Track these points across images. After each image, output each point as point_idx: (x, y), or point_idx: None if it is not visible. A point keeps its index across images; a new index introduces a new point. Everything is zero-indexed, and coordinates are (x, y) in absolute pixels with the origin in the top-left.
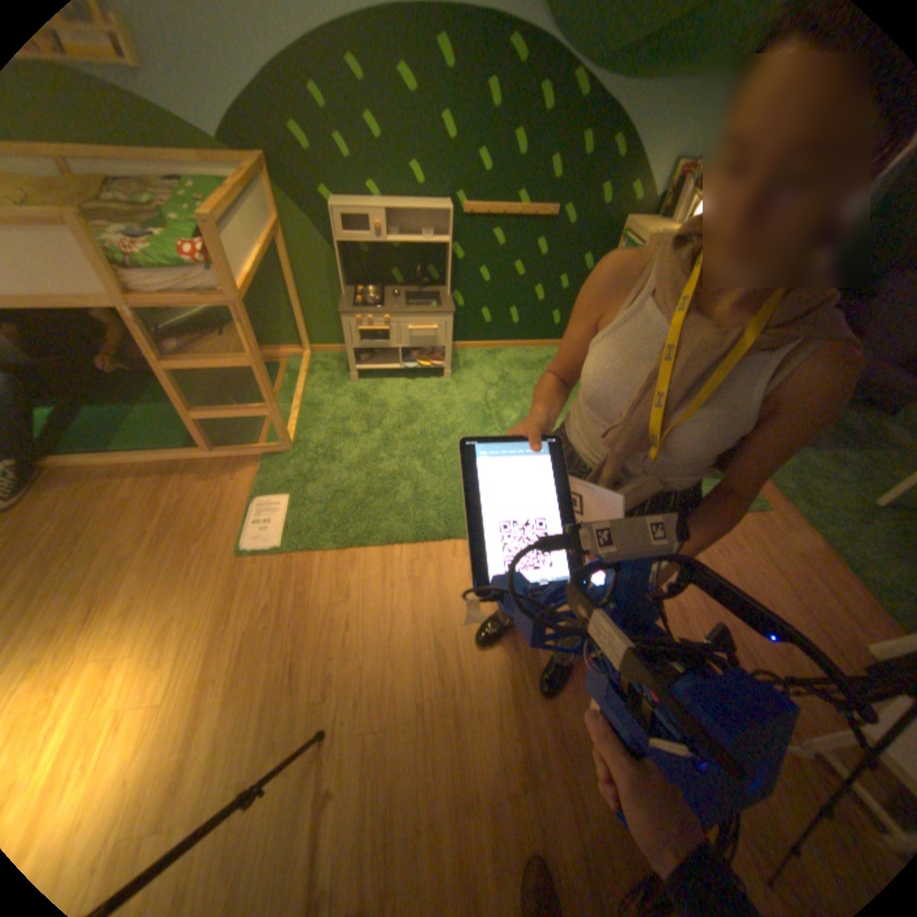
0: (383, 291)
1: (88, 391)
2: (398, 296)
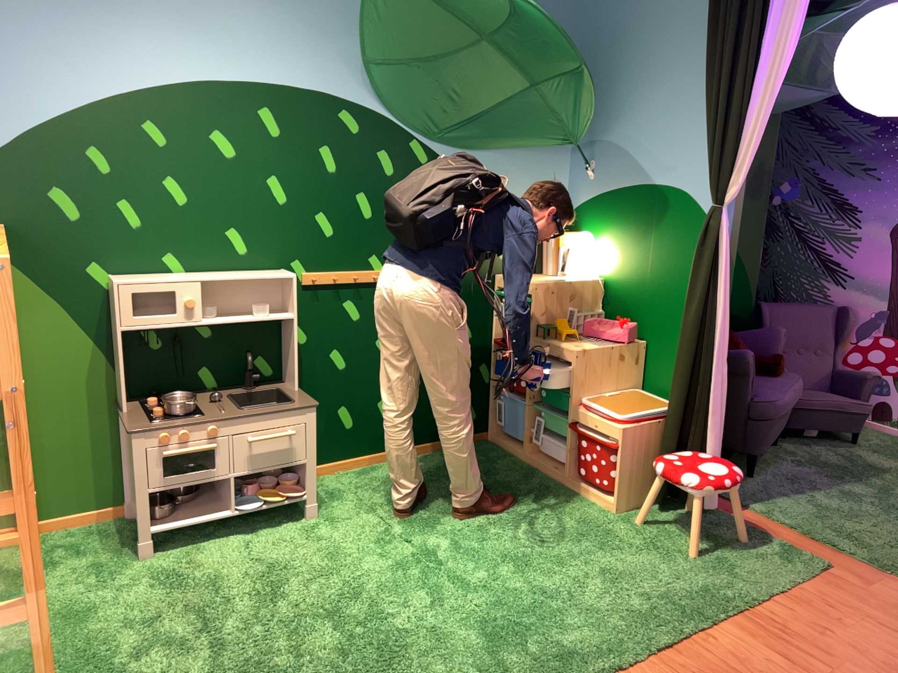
0: (194, 397)
1: None
2: (224, 398)
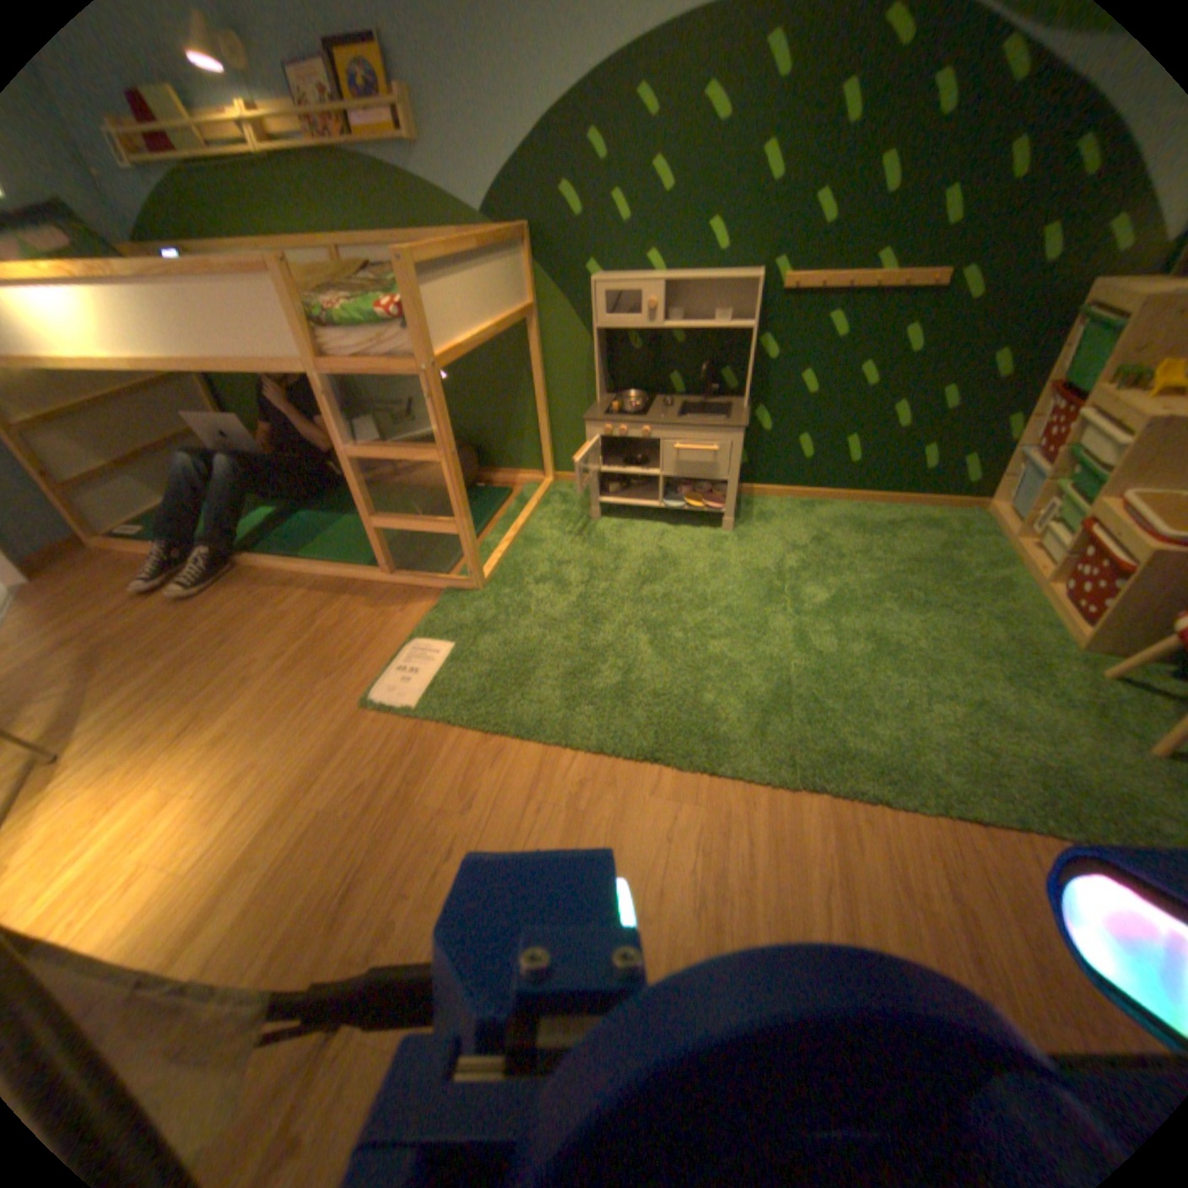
0: (652, 397)
1: (311, 495)
2: (670, 403)
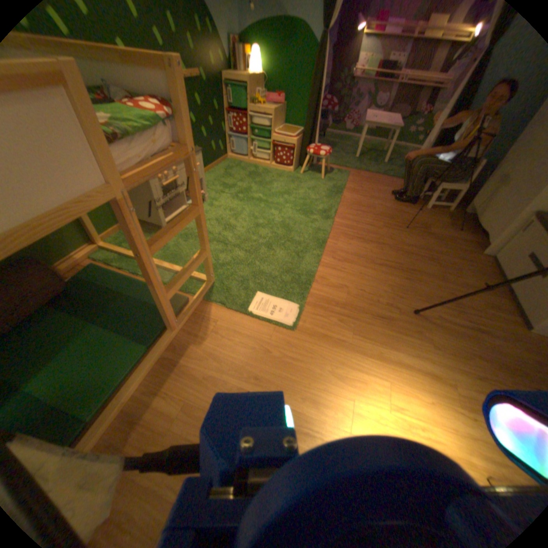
0: None
1: None
2: None
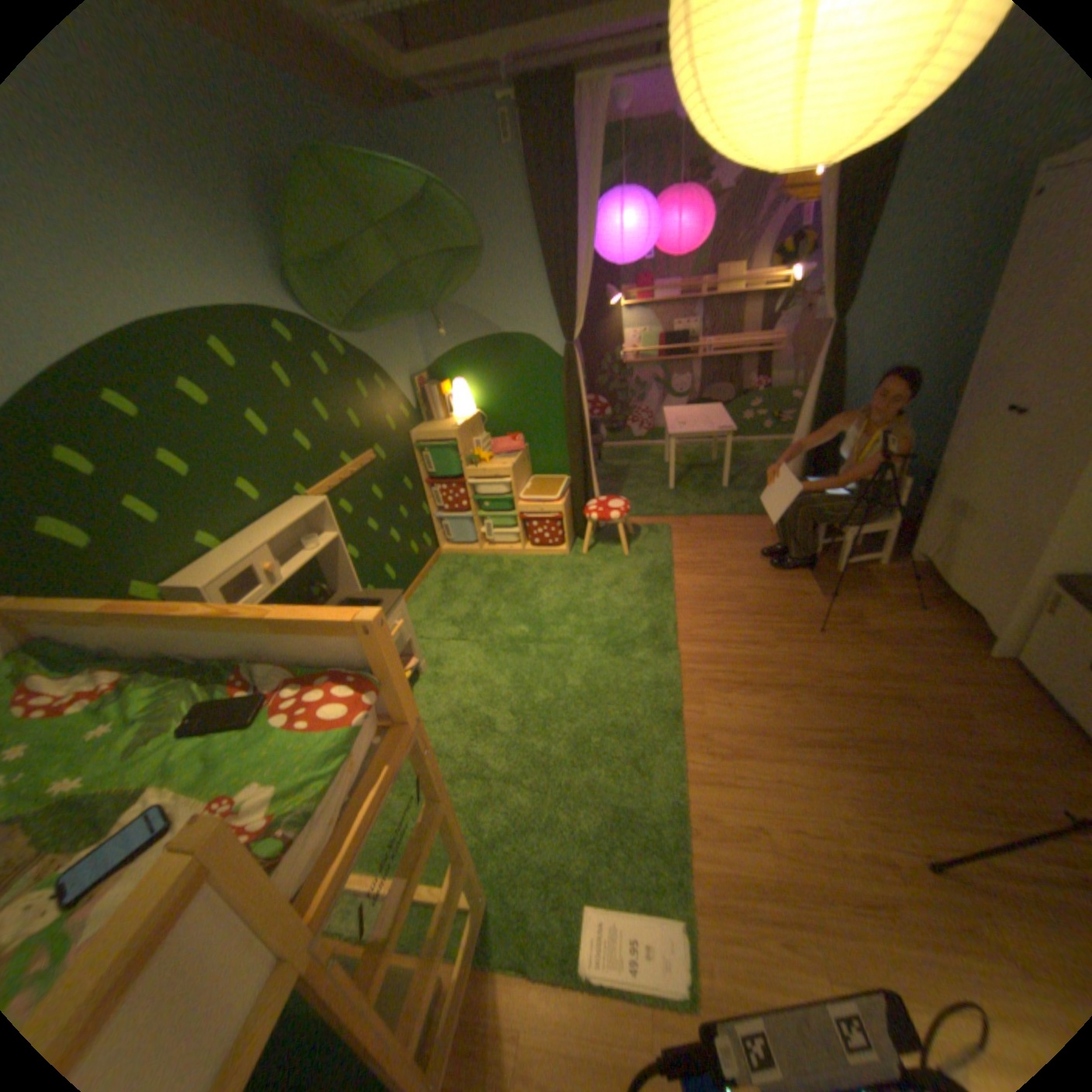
0: None
1: None
2: None
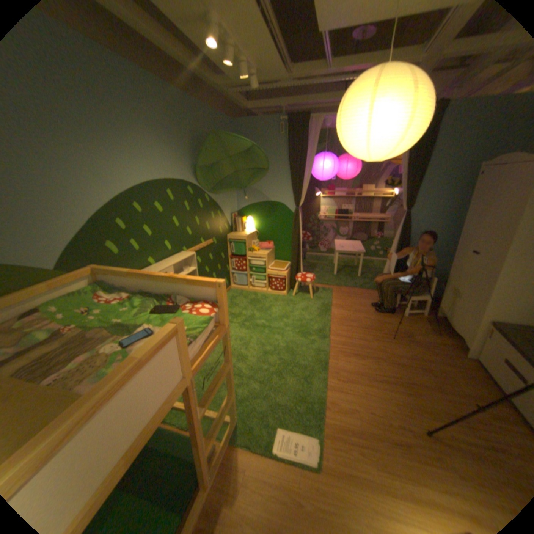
0: None
1: None
2: None
